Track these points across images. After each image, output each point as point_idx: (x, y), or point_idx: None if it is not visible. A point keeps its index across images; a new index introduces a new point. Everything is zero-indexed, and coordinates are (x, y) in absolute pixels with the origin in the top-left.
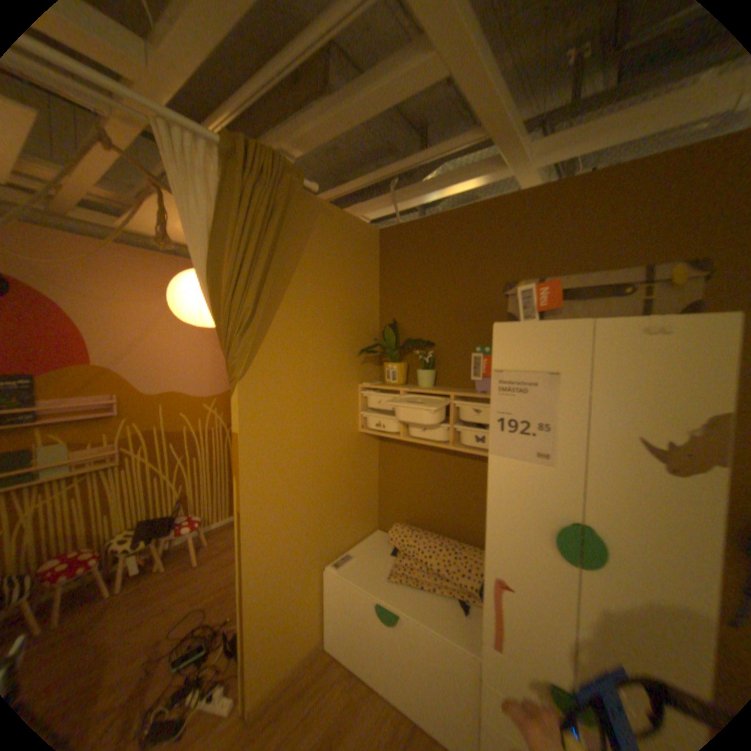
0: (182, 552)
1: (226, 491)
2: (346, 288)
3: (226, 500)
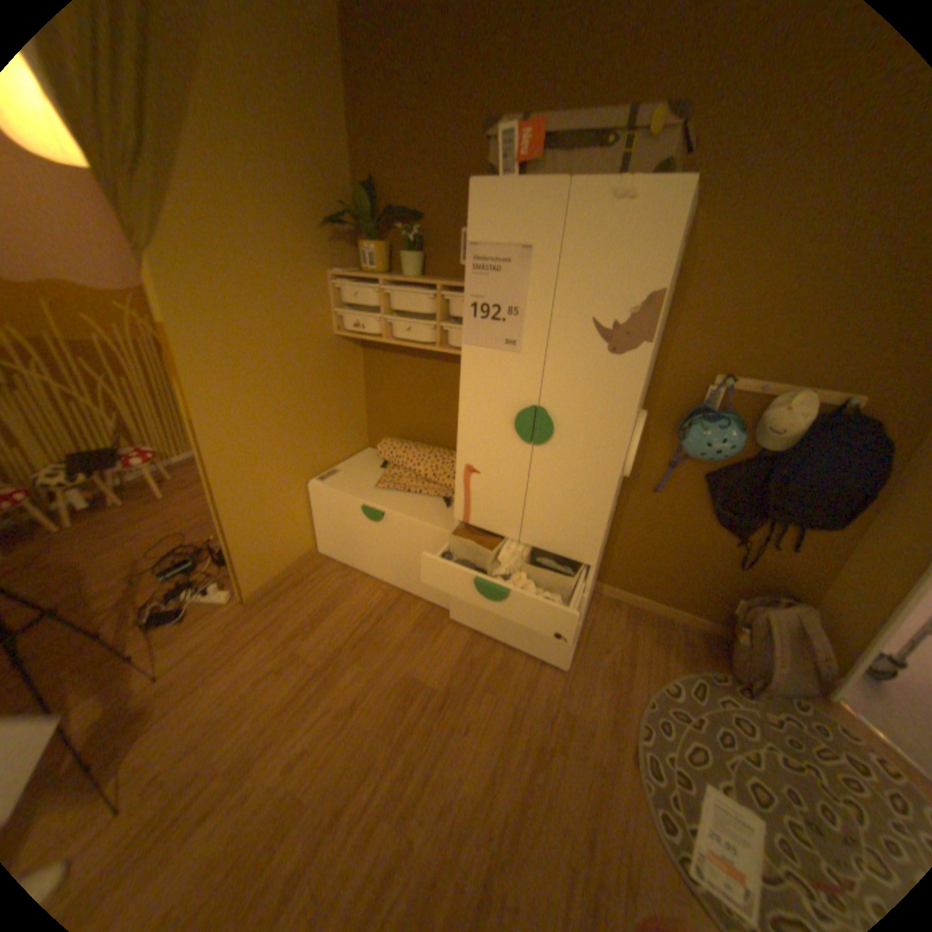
0: (141, 486)
1: None
2: (292, 113)
3: None
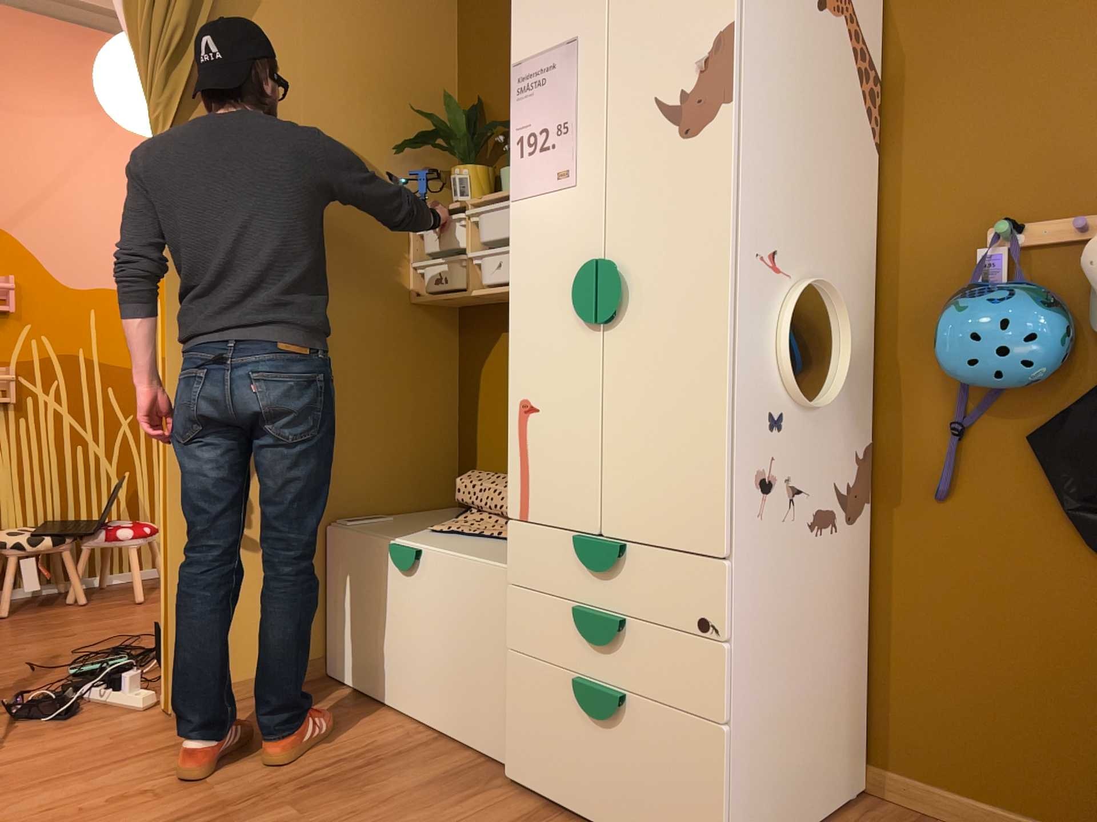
0: (122, 589)
1: None
2: (381, 35)
3: None
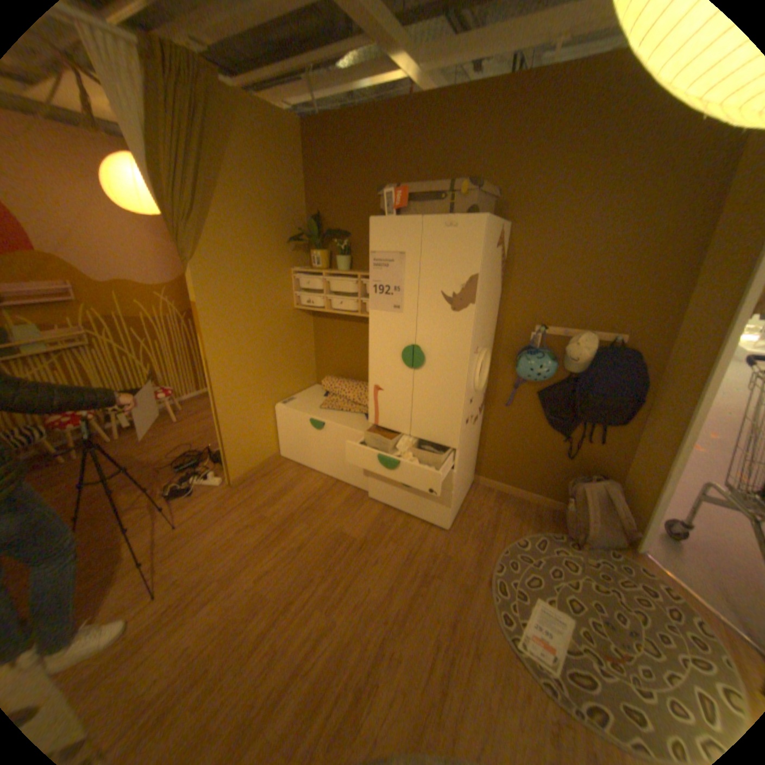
0: (161, 415)
1: (190, 370)
2: (271, 181)
3: (192, 378)
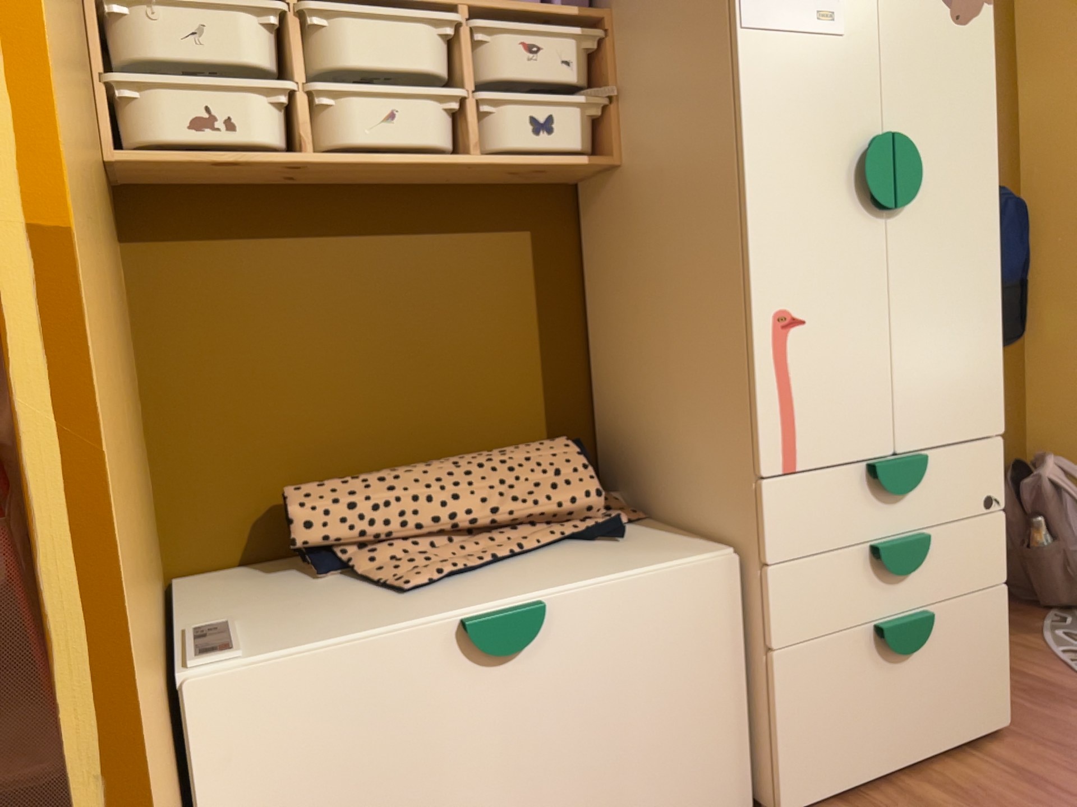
0: None
1: None
2: None
3: None
